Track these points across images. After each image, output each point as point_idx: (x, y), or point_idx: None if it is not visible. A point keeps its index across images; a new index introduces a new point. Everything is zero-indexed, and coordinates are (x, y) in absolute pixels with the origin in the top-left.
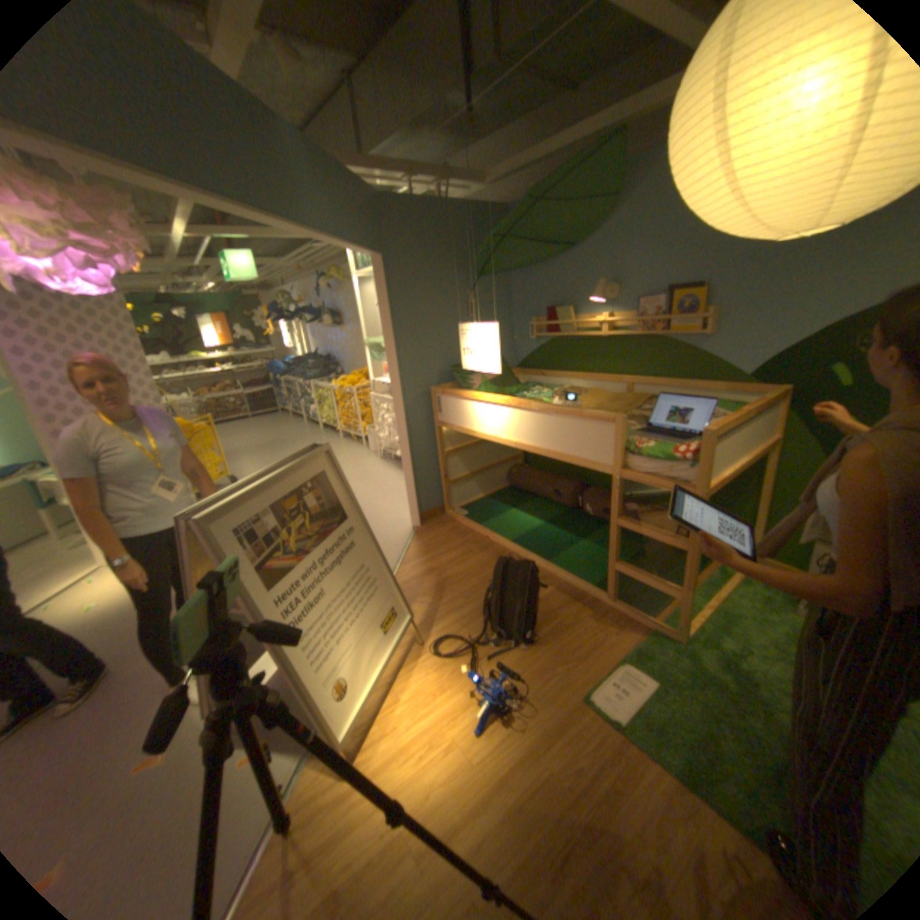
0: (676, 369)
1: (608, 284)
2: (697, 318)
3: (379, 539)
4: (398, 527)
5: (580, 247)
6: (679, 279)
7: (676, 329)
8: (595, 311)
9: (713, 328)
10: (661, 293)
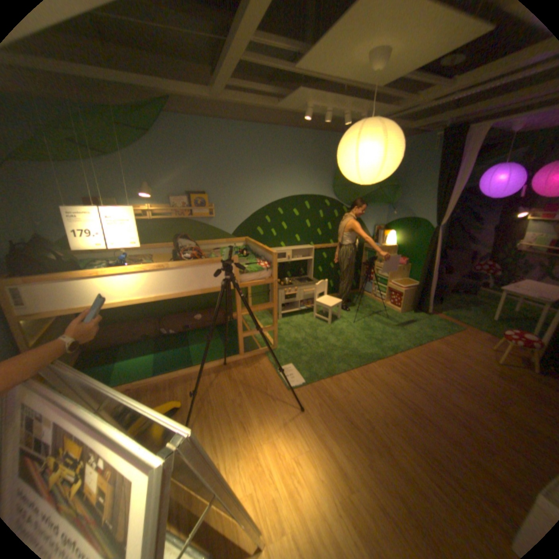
0: (198, 236)
1: (141, 187)
2: (208, 210)
3: None
4: None
5: (109, 157)
6: (190, 189)
7: (196, 215)
8: (134, 203)
9: (213, 215)
10: (181, 196)
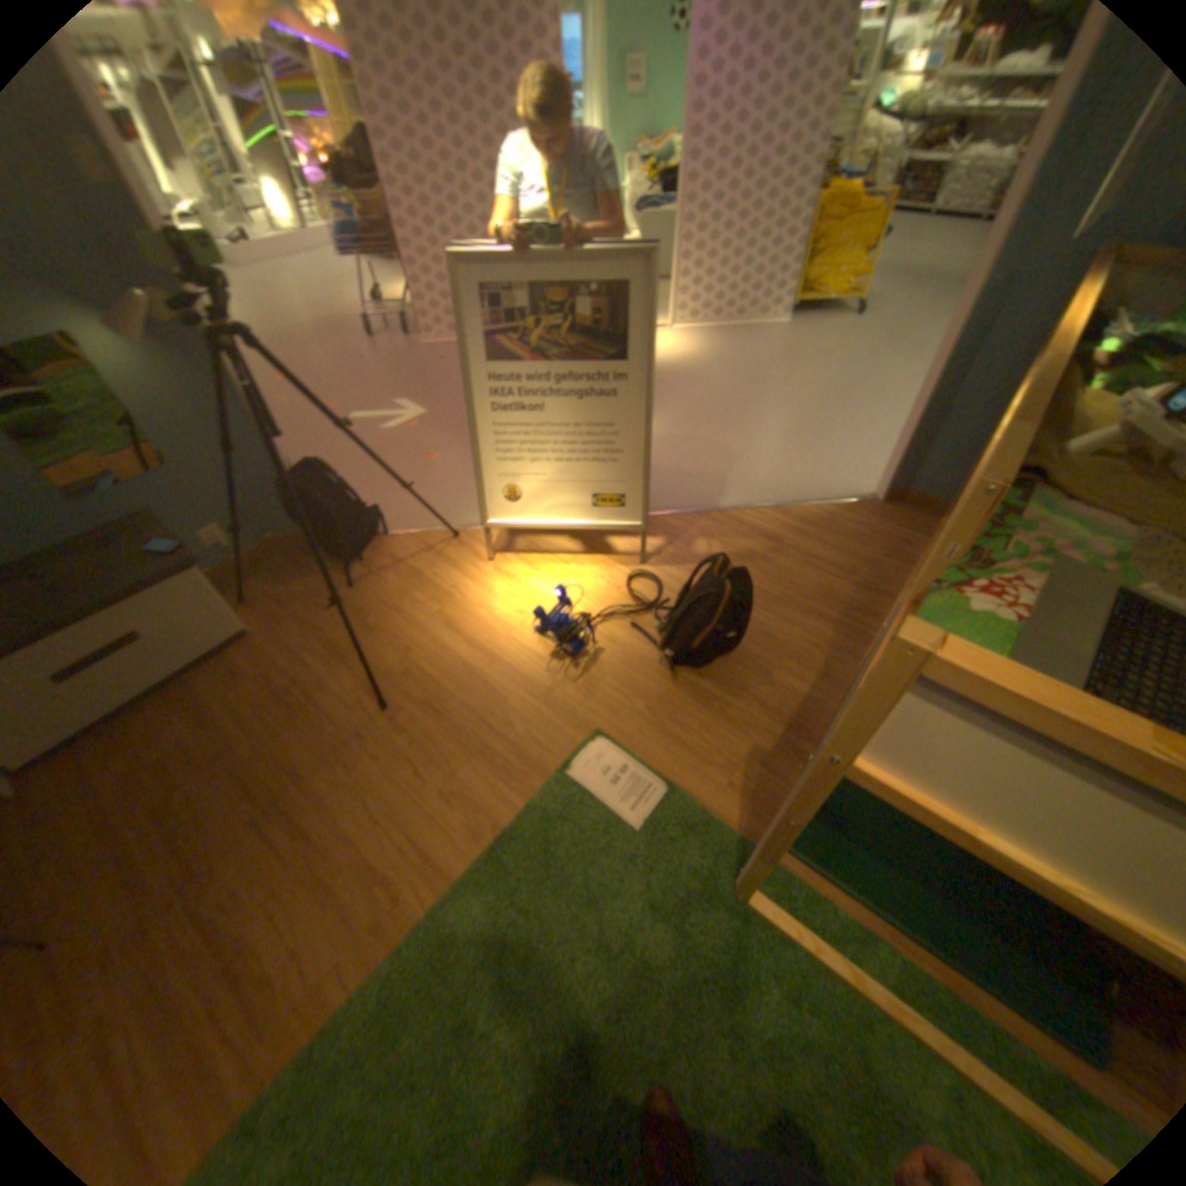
0: None
1: None
2: None
3: (823, 473)
4: (866, 482)
5: None
6: None
7: None
8: None
9: None
10: None
